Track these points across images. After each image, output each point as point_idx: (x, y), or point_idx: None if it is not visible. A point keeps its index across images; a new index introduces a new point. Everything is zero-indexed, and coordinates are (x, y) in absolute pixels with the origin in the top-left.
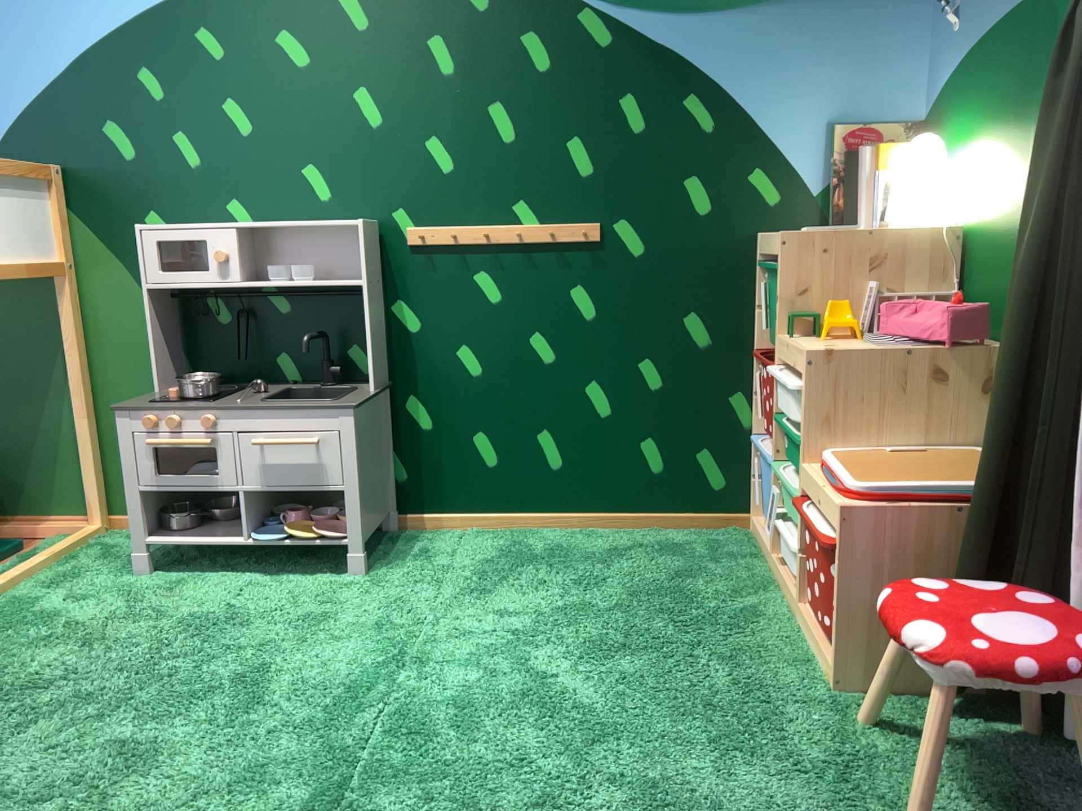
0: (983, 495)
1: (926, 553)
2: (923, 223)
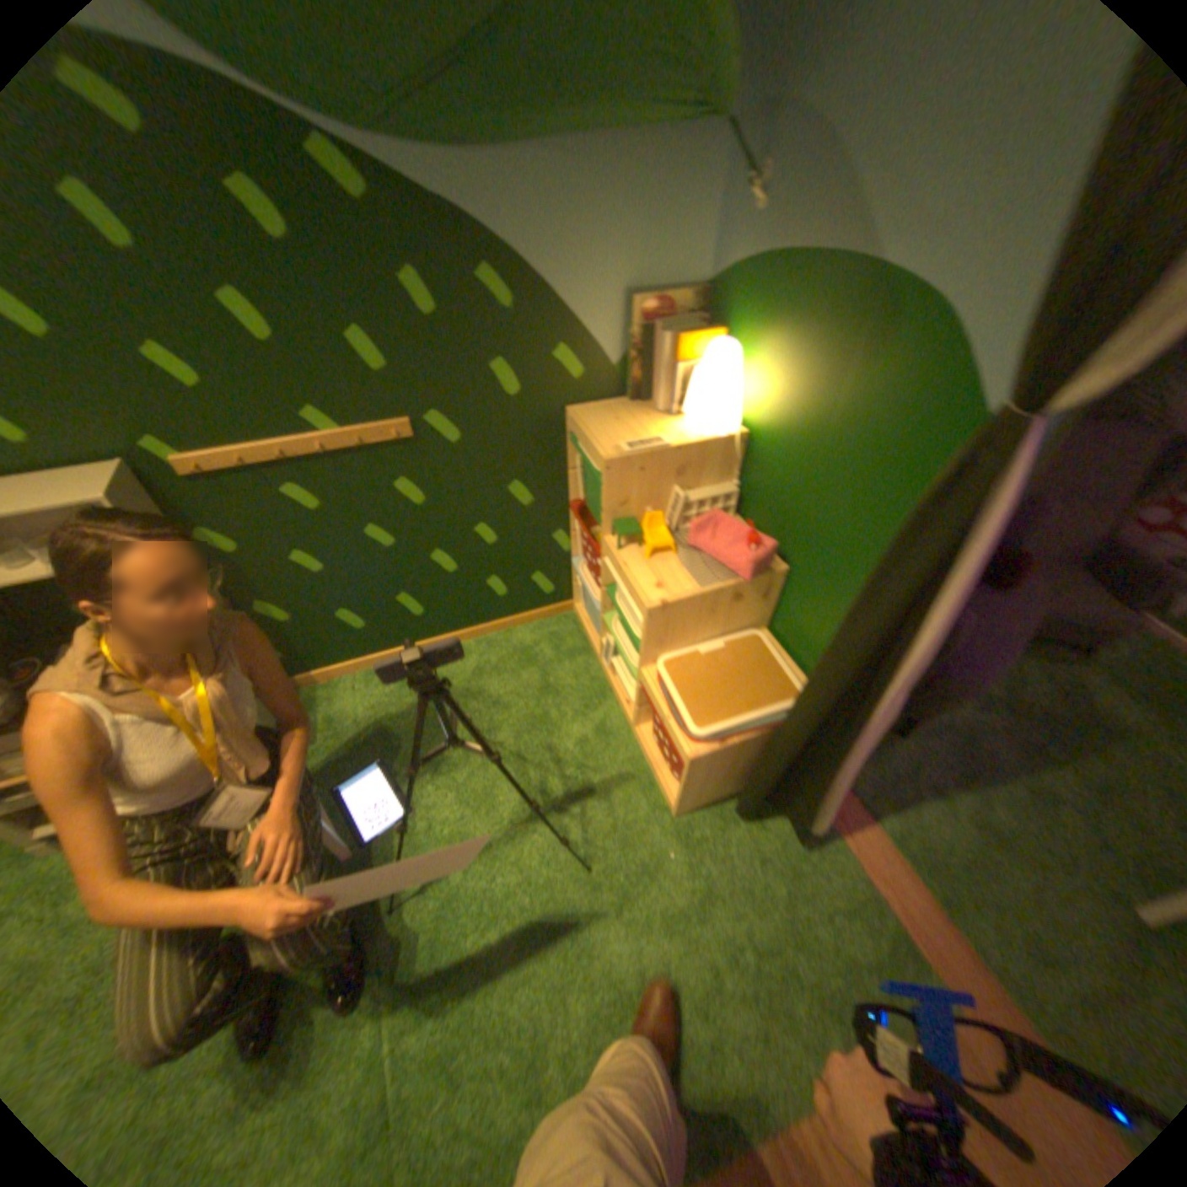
0: (782, 743)
1: (737, 759)
2: (719, 433)
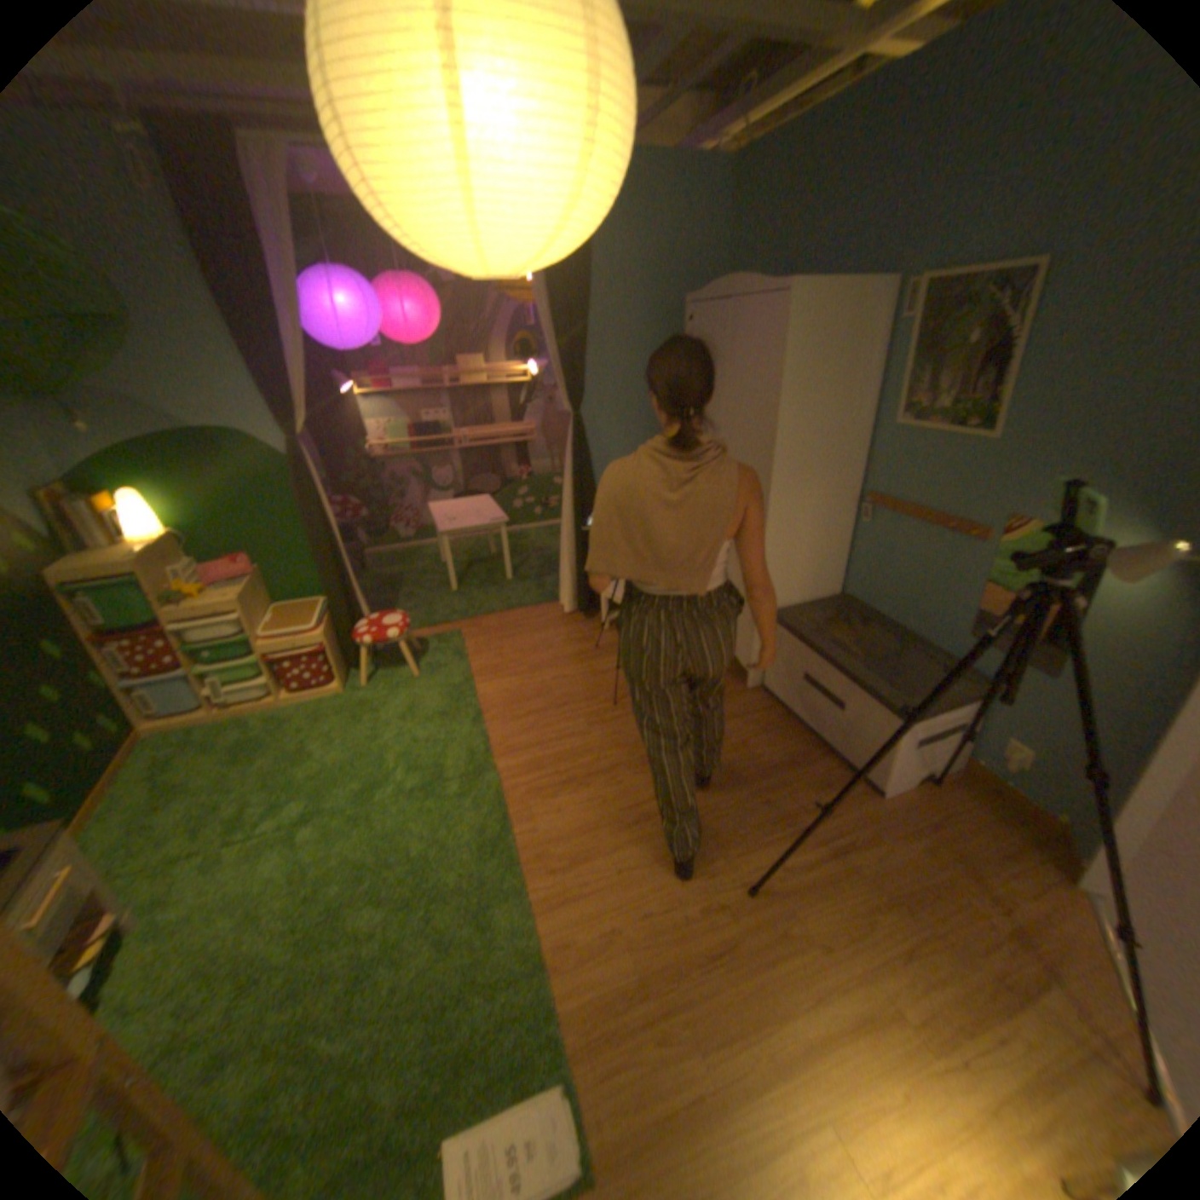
0: (334, 606)
1: (329, 635)
2: (156, 535)
